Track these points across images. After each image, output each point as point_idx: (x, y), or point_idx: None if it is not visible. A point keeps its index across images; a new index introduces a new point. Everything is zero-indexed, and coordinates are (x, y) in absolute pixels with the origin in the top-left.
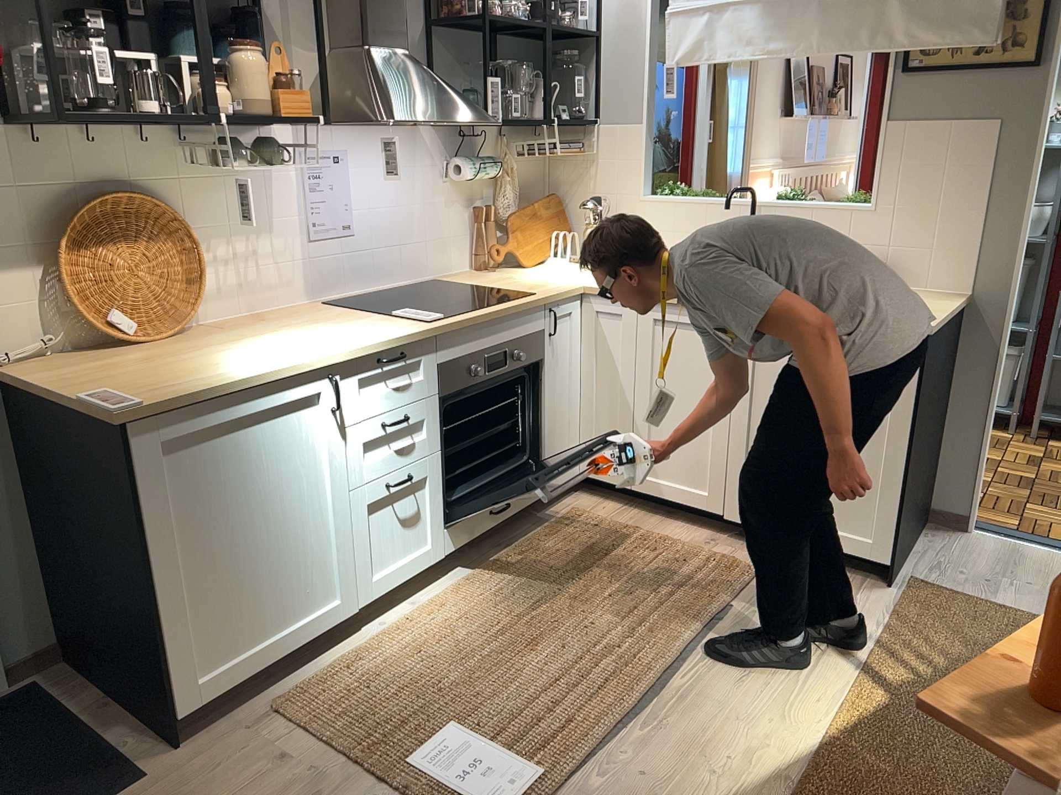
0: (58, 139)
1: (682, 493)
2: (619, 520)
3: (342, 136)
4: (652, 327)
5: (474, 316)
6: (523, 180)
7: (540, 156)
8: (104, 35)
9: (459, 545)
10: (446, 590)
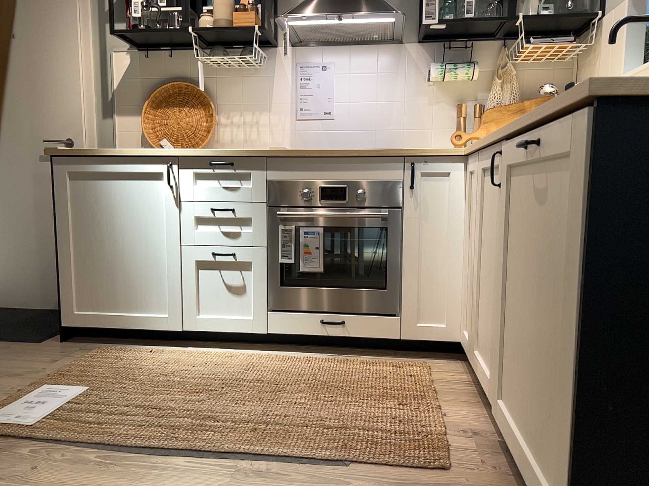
0: (159, 56)
1: (485, 374)
2: (440, 384)
3: (329, 52)
4: (483, 180)
5: (303, 150)
6: (533, 87)
7: (550, 64)
8: (164, 0)
9: (283, 332)
10: (253, 356)
